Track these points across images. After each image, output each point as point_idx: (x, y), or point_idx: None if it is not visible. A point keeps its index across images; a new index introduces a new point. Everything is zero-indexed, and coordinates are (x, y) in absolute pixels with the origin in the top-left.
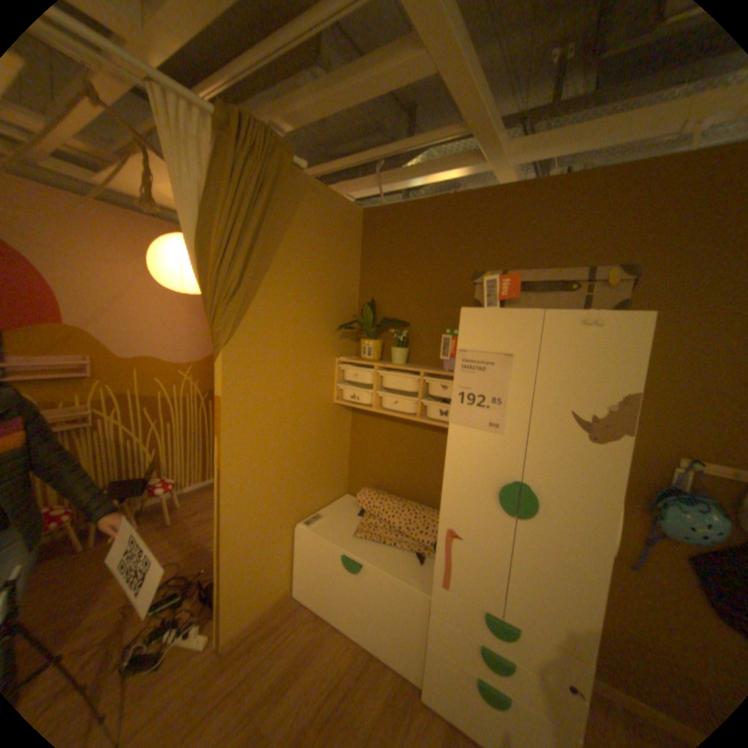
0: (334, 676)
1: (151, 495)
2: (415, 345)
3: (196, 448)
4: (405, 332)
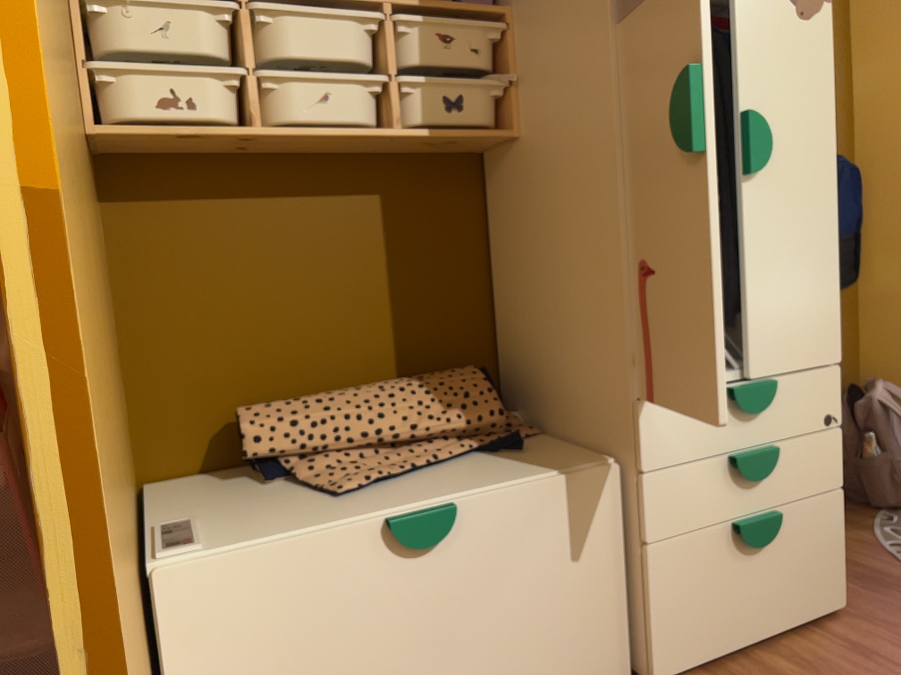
0: None
1: None
2: None
3: None
4: None
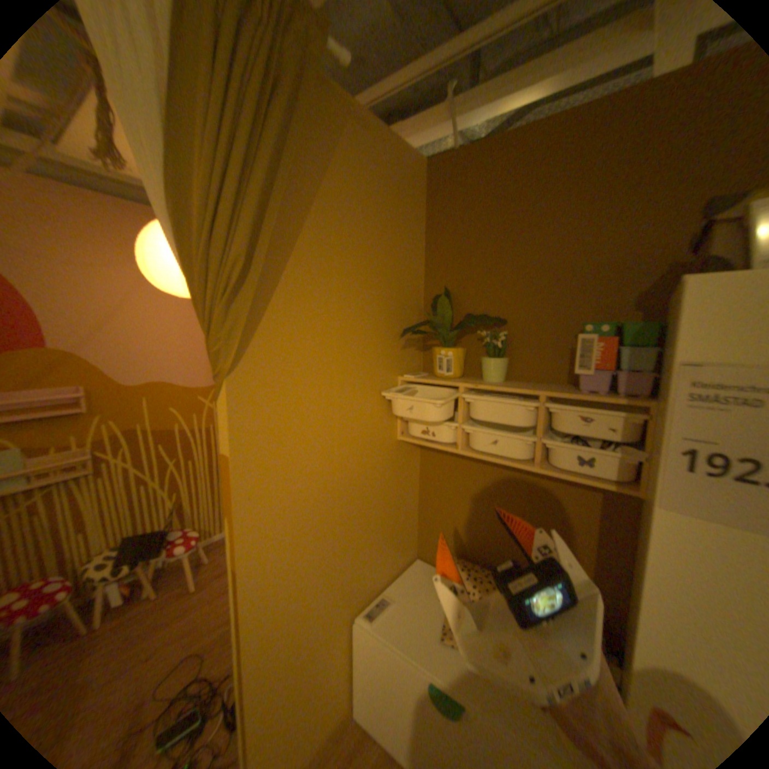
0: None
1: (170, 555)
2: (518, 351)
3: None
4: (504, 332)
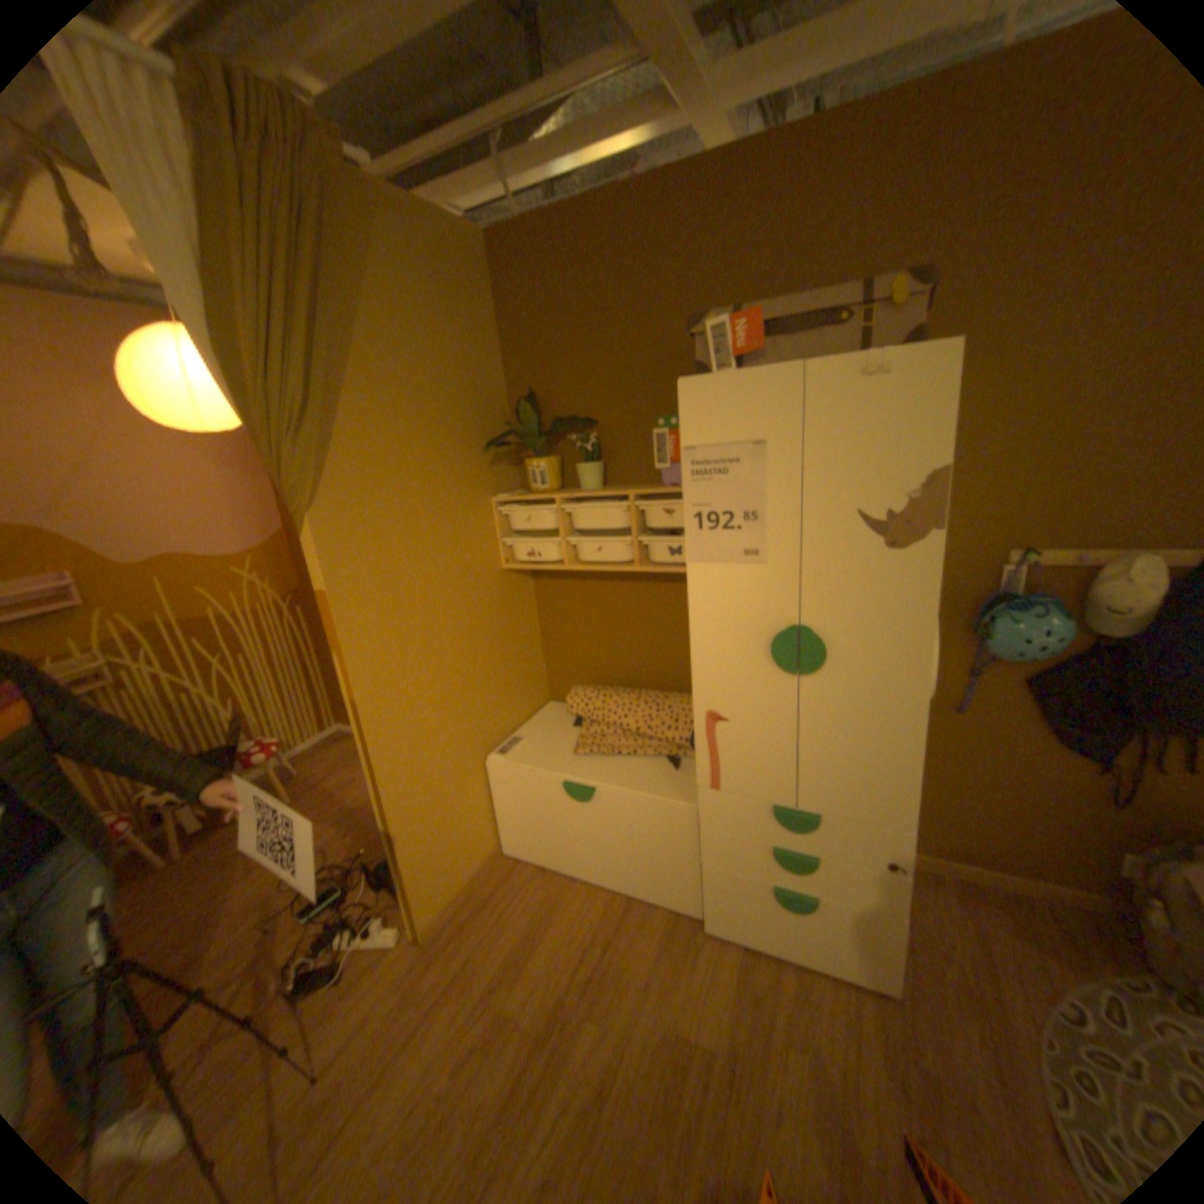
0: (584, 934)
1: (246, 767)
2: (612, 454)
3: (296, 685)
4: (593, 435)
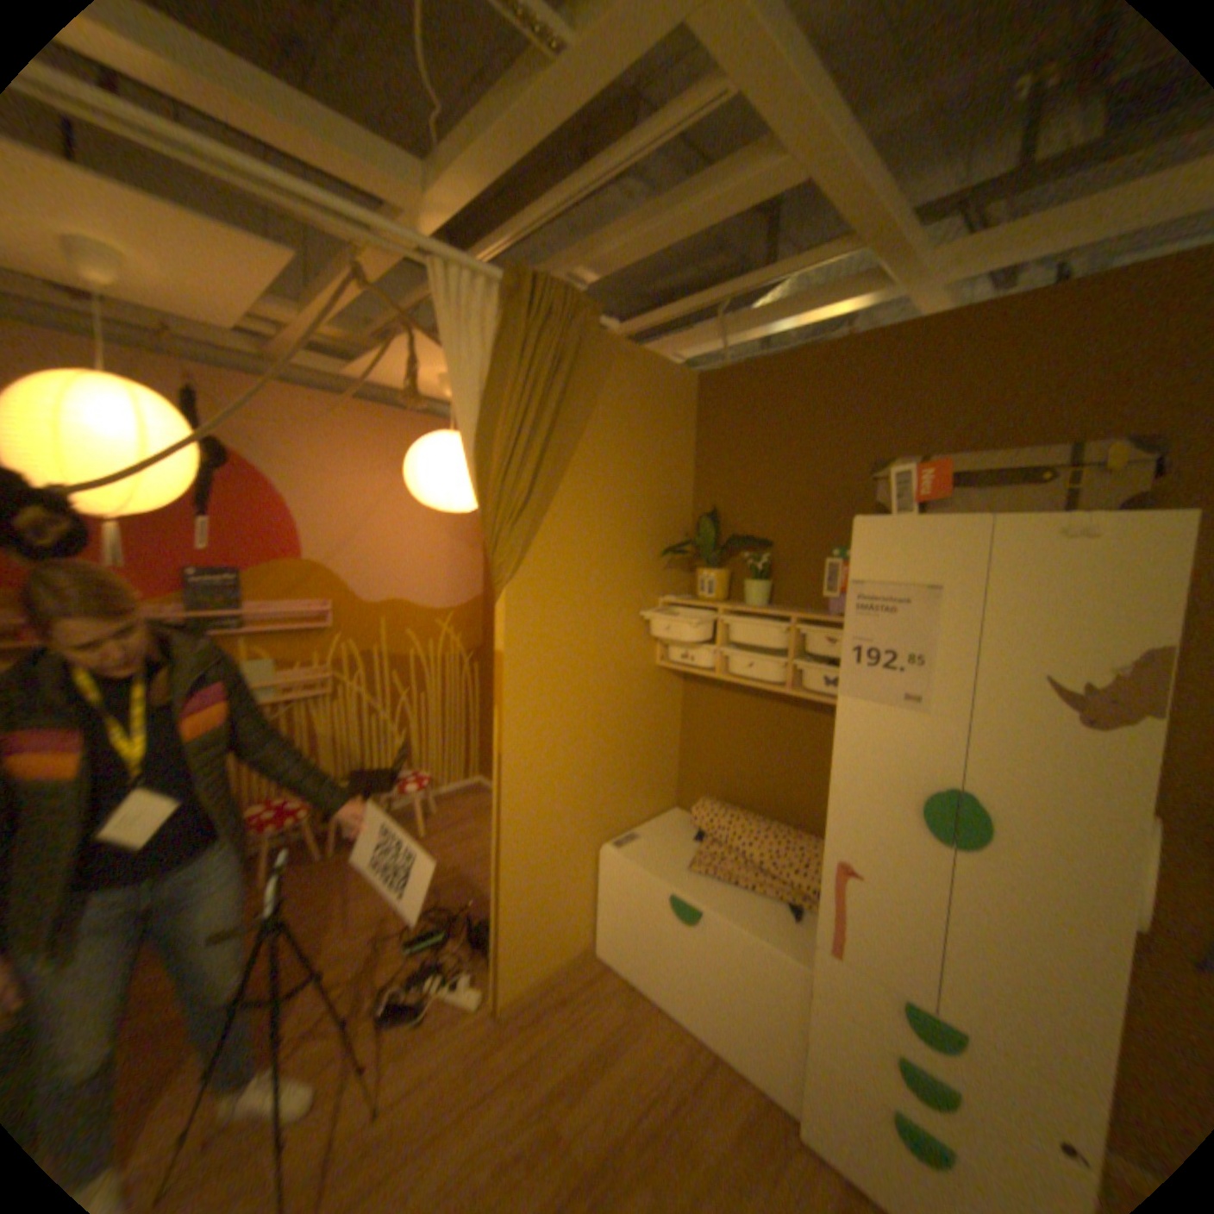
0: (662, 1077)
1: (403, 791)
2: (784, 575)
3: (458, 729)
4: (767, 555)
